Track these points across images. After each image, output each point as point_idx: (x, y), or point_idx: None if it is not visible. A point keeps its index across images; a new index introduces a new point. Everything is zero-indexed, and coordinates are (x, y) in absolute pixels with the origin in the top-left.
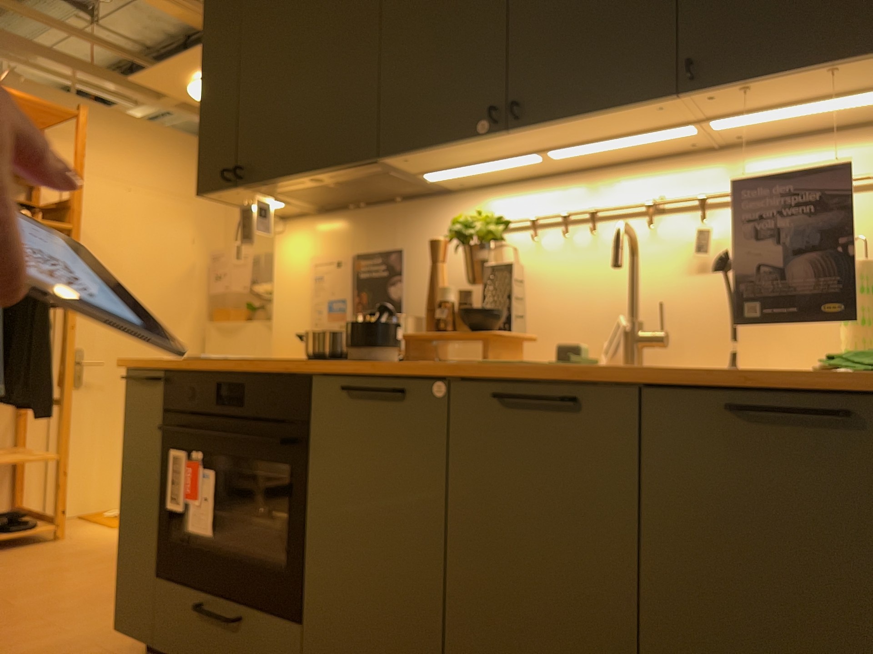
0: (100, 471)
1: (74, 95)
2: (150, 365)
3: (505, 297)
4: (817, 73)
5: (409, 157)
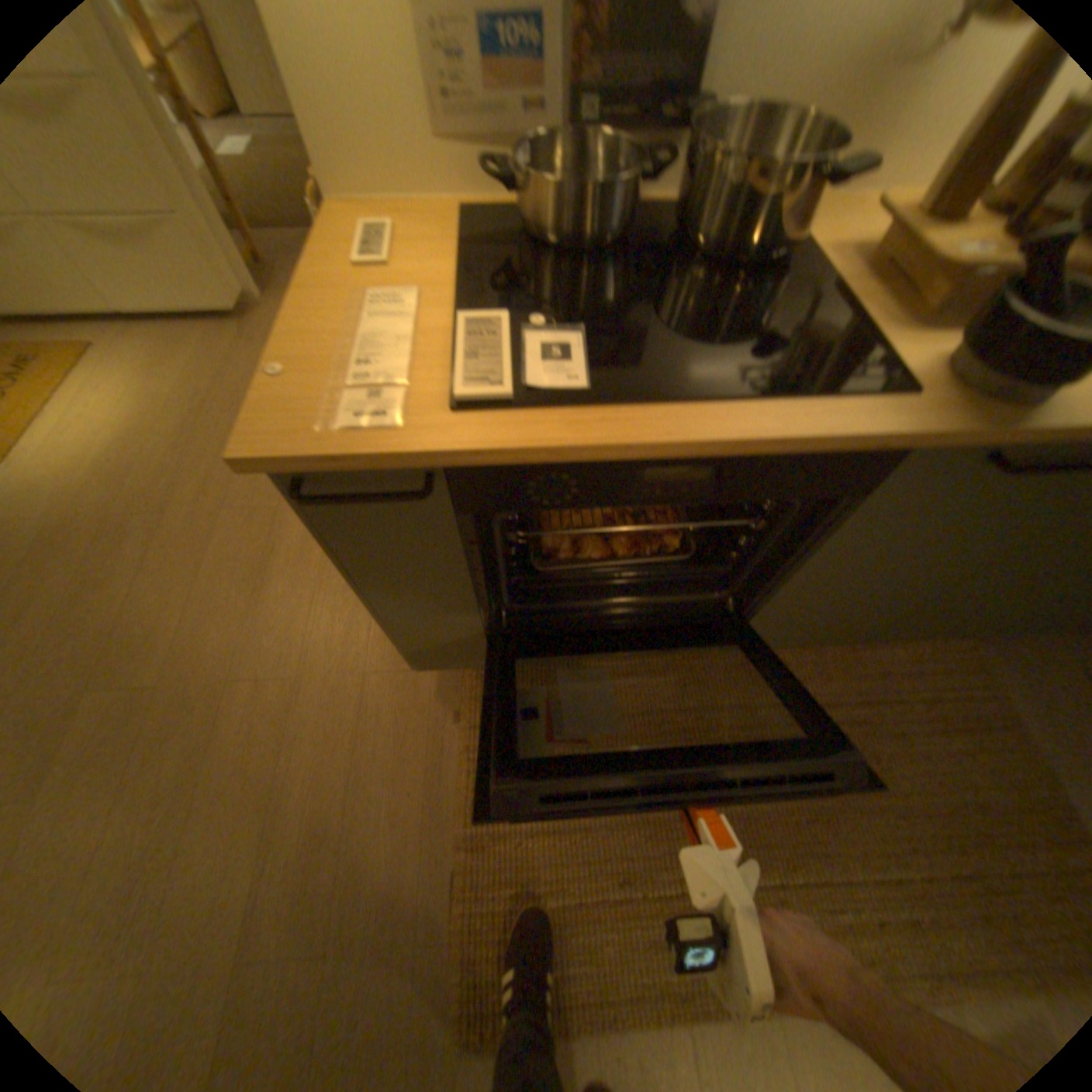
0: None
1: None
2: (390, 463)
3: None
4: None
5: None
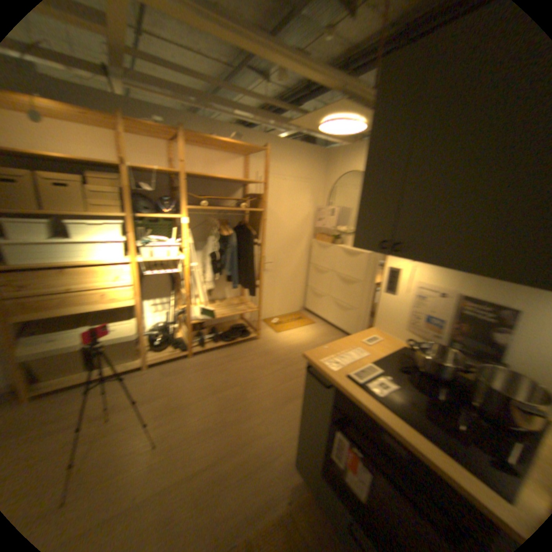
0: (269, 303)
1: (259, 131)
2: (325, 375)
3: None
4: None
5: None
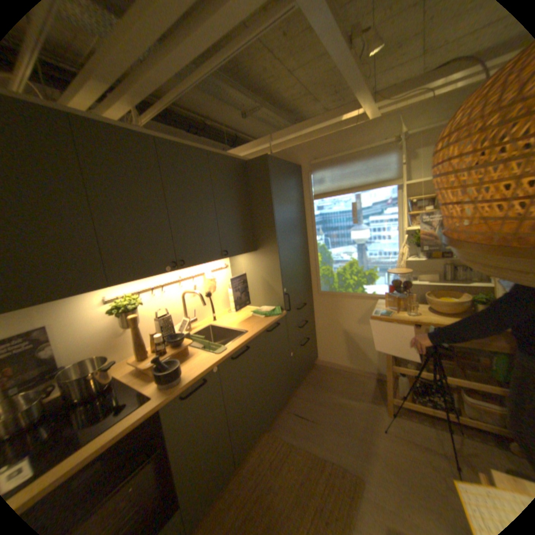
0: None
1: None
2: None
3: (170, 329)
4: (240, 254)
5: (119, 283)
